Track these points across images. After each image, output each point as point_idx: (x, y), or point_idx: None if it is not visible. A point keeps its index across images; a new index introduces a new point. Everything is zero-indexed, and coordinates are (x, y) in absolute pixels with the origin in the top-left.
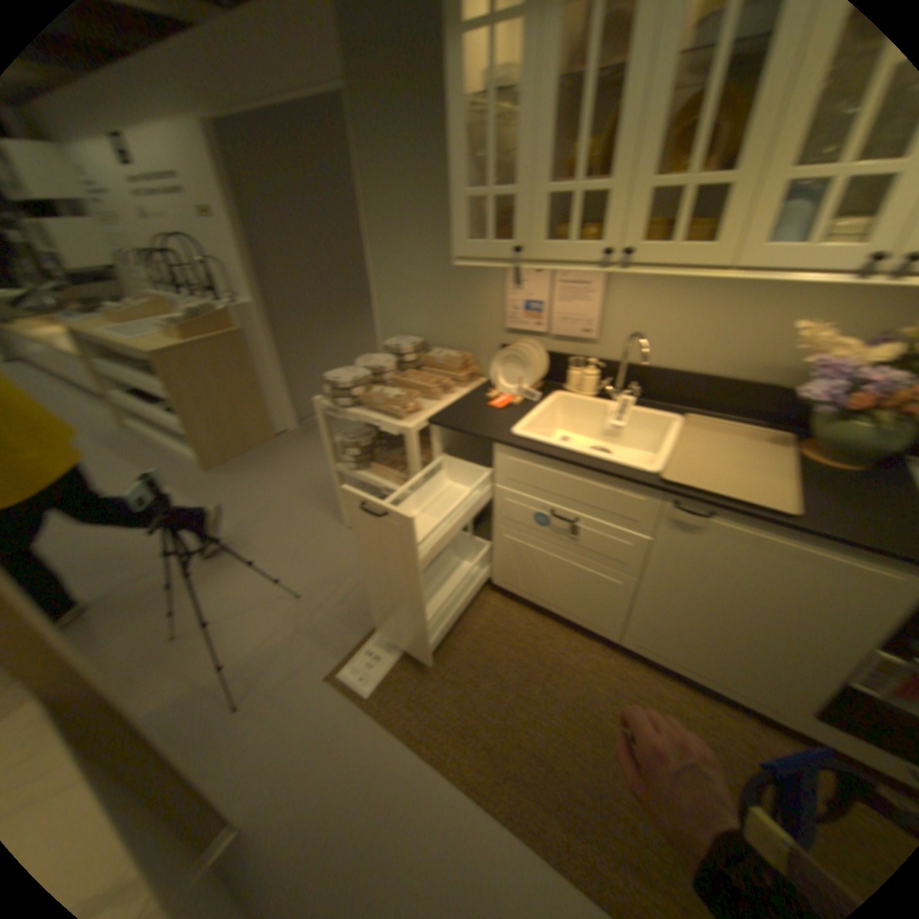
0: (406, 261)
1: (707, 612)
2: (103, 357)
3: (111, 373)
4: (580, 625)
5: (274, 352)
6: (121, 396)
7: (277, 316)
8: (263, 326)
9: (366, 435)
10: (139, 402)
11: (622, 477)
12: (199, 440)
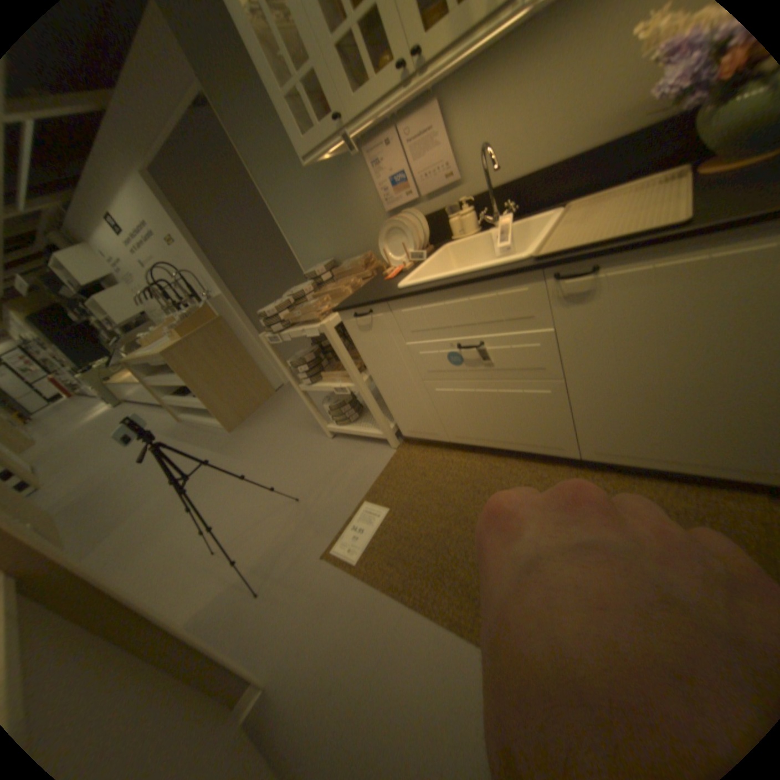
0: (295, 201)
1: (643, 386)
2: (145, 375)
3: (154, 386)
4: (535, 453)
5: (248, 327)
6: (166, 400)
7: (241, 299)
8: (234, 310)
9: (308, 353)
10: (175, 399)
11: (493, 276)
12: (214, 410)
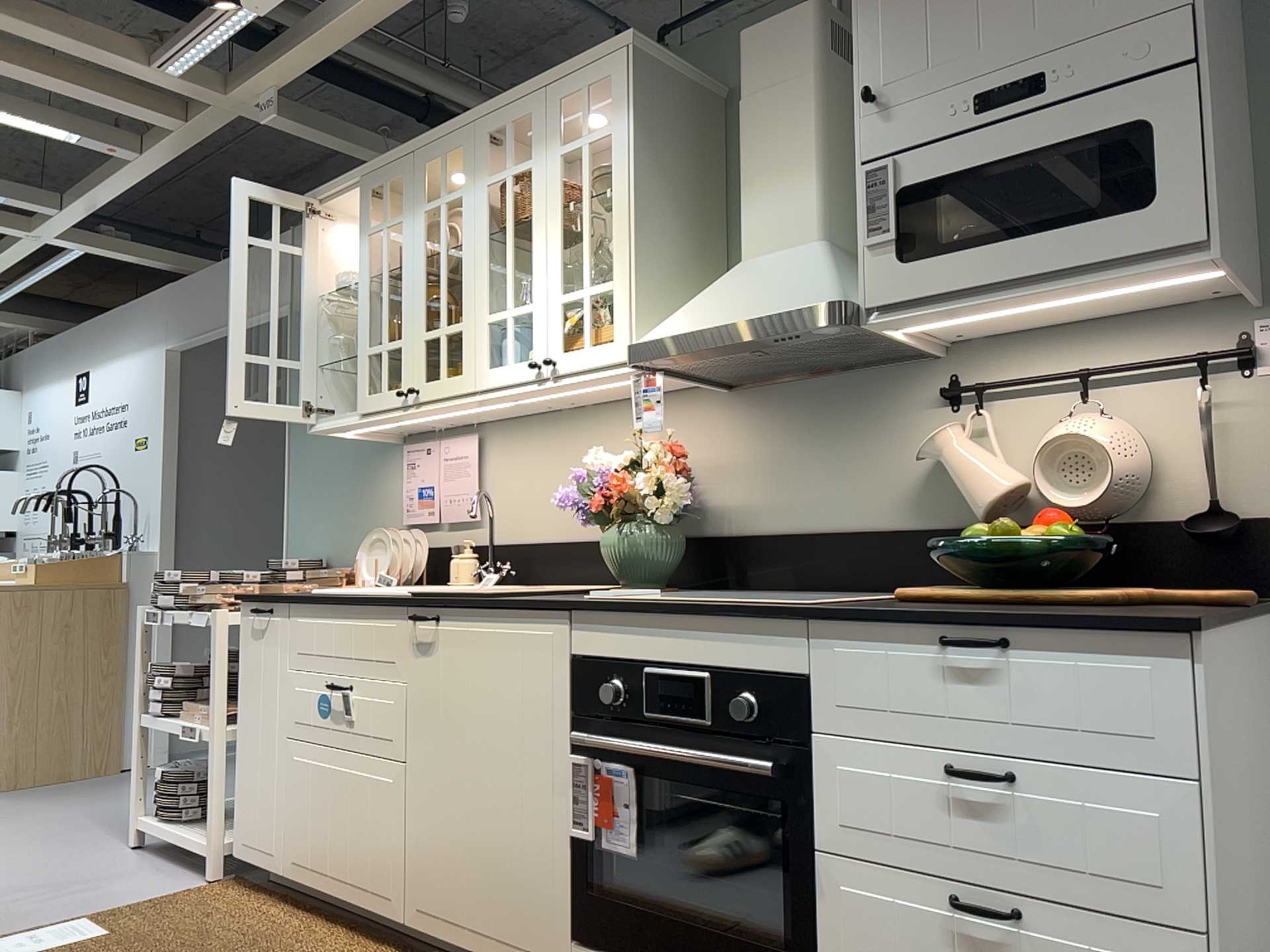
0: (317, 467)
1: (455, 783)
2: None
3: None
4: (364, 909)
5: None
6: None
7: None
8: None
9: (189, 665)
10: None
11: (371, 600)
12: None
